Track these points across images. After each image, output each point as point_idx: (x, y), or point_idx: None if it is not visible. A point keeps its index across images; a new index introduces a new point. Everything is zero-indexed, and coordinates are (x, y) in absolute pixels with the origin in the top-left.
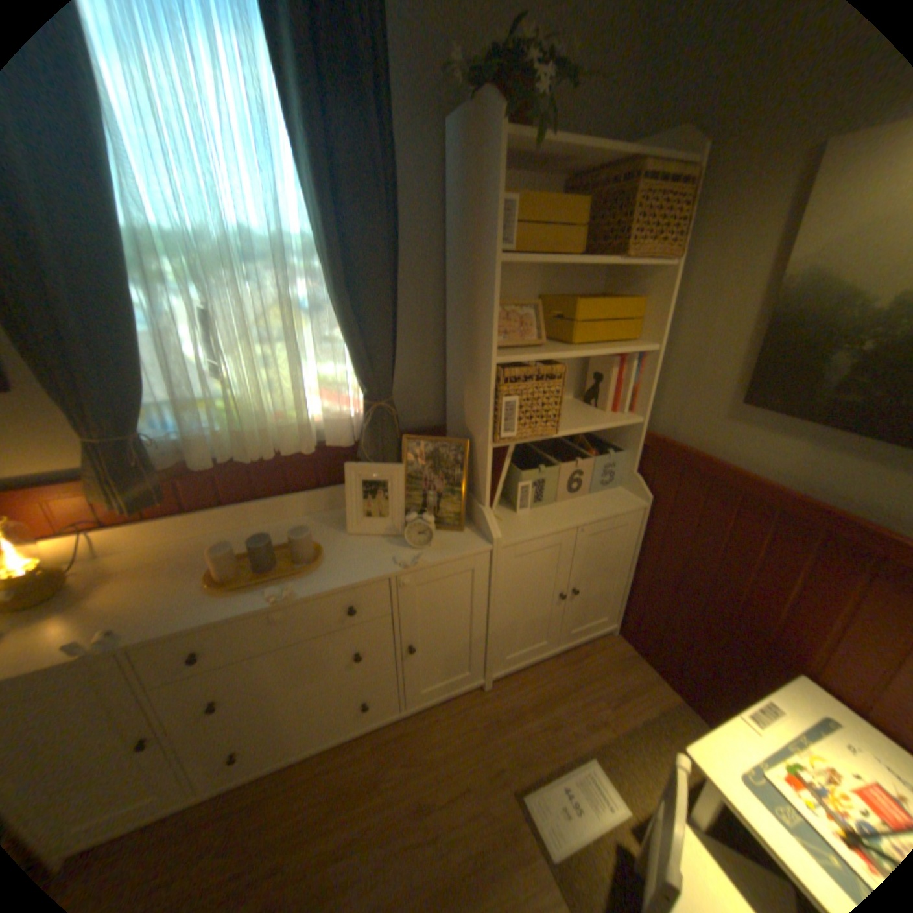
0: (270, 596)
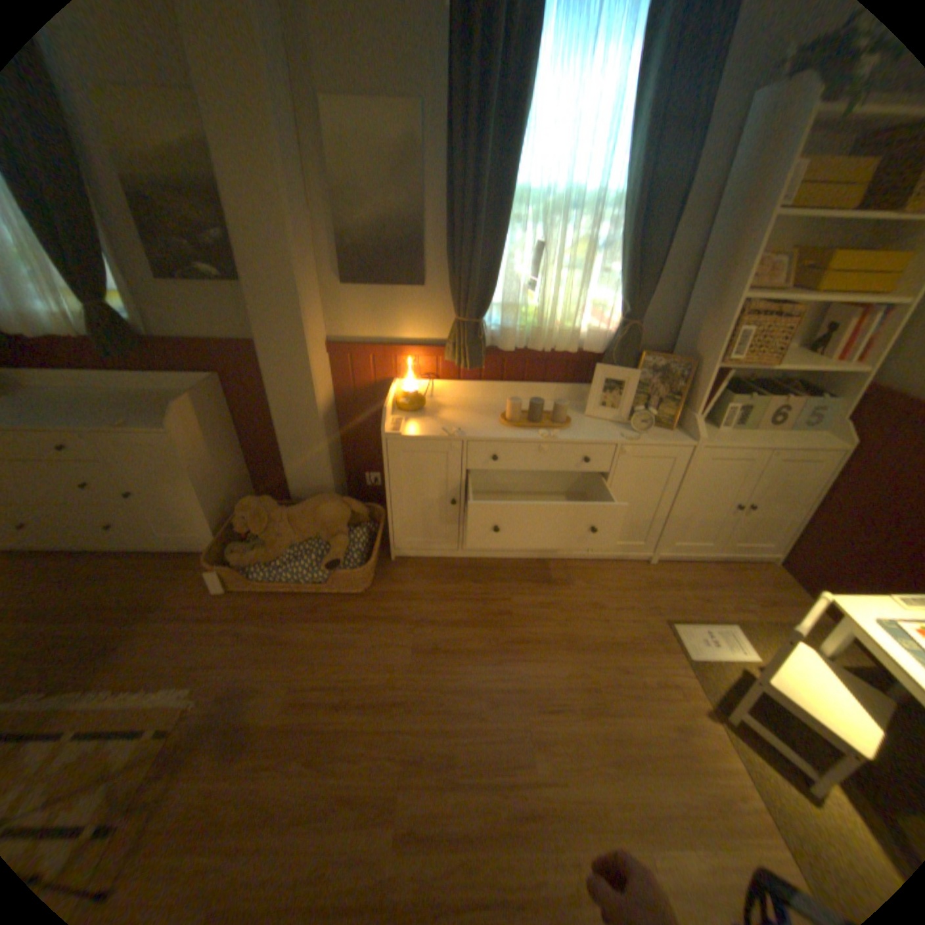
0: (543, 433)
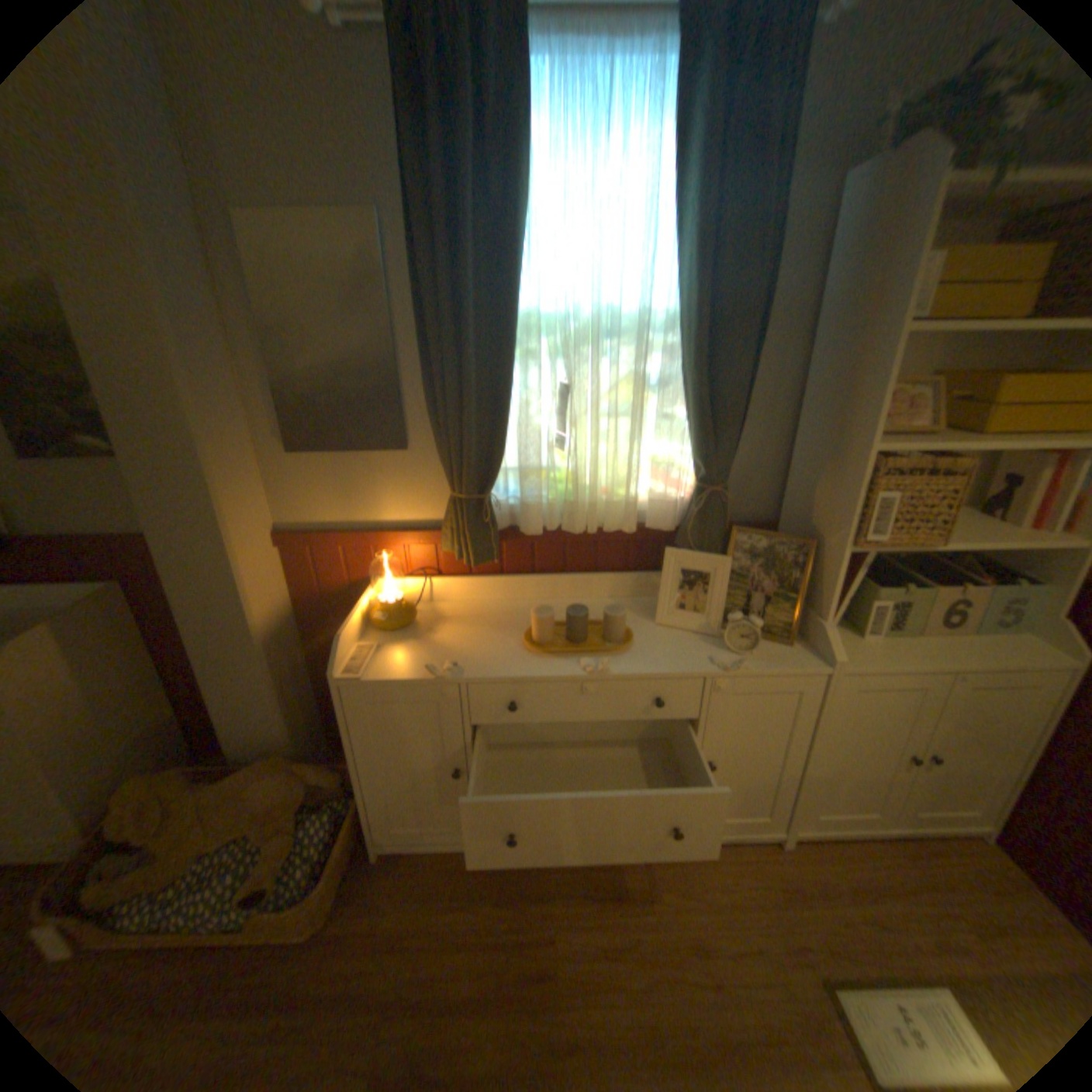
0: (587, 665)
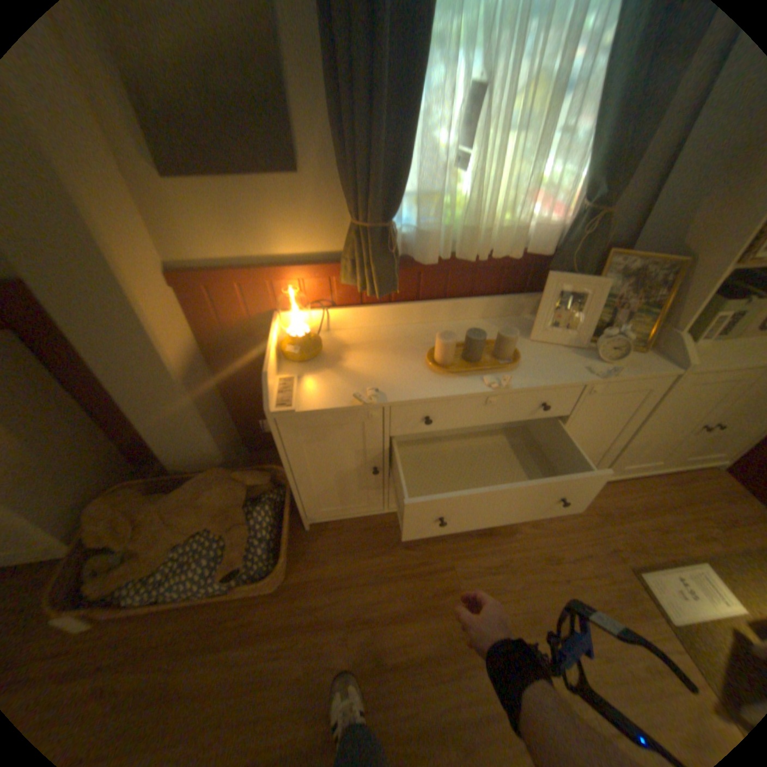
0: (492, 382)
